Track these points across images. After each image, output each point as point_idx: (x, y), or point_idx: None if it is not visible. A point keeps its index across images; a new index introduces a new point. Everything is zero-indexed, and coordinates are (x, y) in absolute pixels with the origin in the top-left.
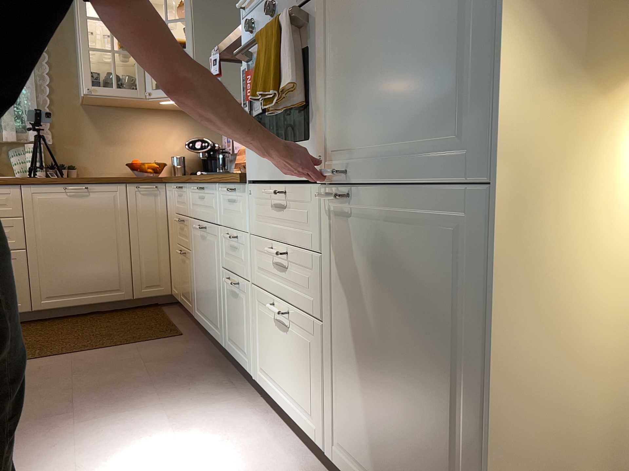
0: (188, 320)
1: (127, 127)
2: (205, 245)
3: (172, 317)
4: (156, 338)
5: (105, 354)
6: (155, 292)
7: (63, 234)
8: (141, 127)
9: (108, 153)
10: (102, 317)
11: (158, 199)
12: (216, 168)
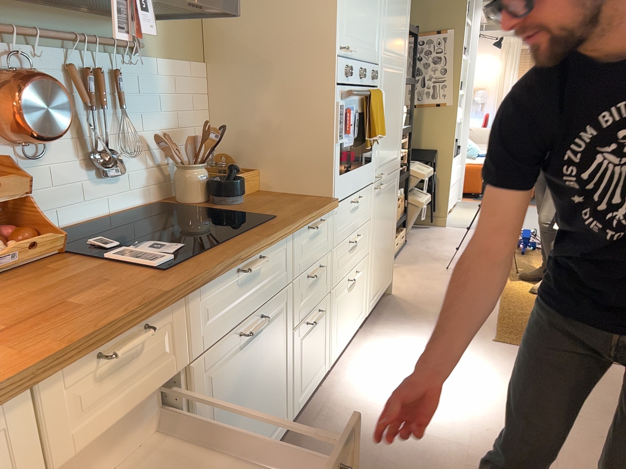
0: None
1: None
2: (255, 347)
3: None
4: None
5: None
6: None
7: None
8: None
9: None
10: None
11: None
12: None
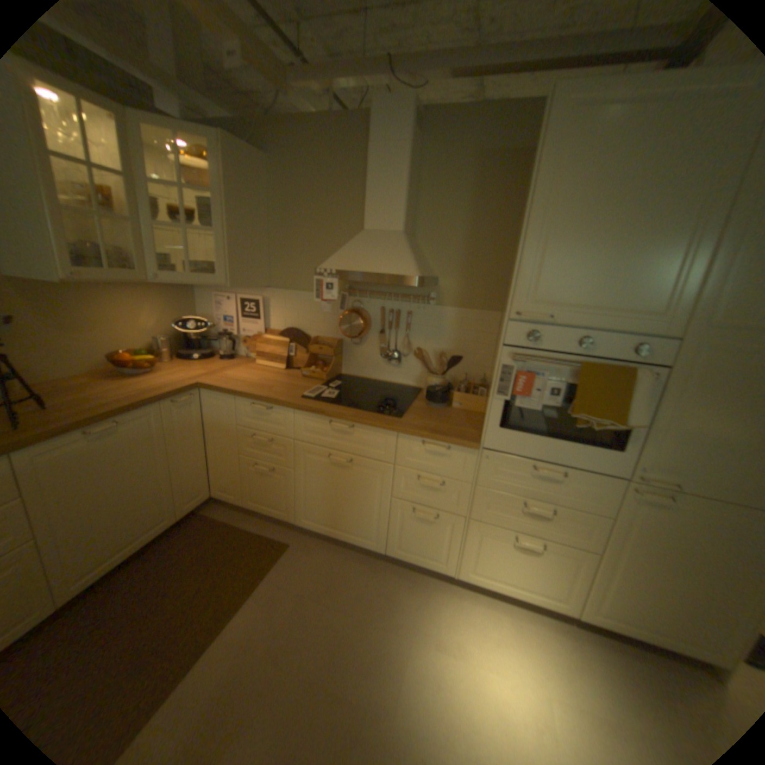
0: (260, 521)
1: (84, 306)
2: (345, 472)
3: (235, 524)
4: (271, 561)
5: (256, 614)
6: (196, 503)
7: (90, 493)
8: (104, 305)
9: (60, 345)
10: (151, 560)
11: (192, 408)
12: (202, 346)
